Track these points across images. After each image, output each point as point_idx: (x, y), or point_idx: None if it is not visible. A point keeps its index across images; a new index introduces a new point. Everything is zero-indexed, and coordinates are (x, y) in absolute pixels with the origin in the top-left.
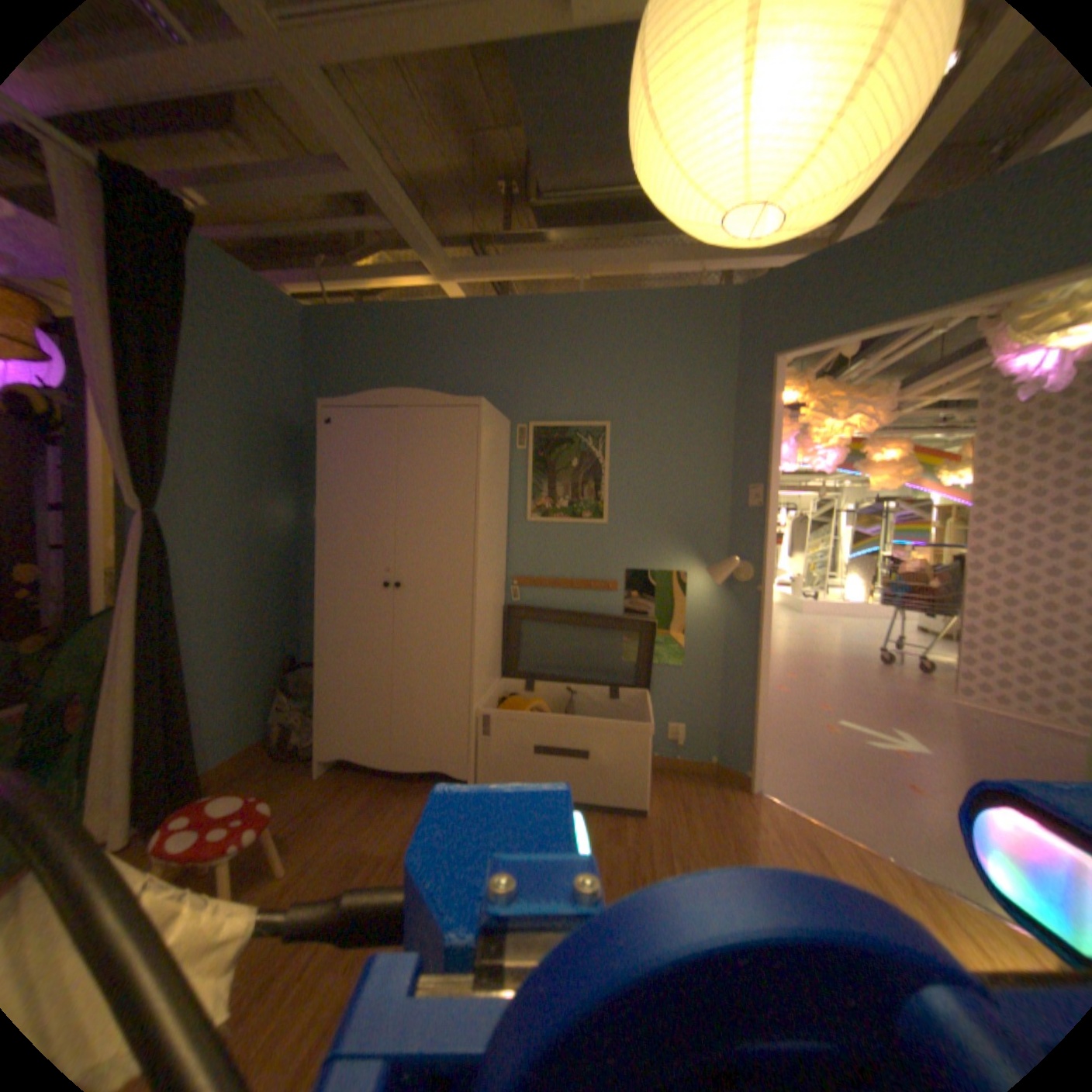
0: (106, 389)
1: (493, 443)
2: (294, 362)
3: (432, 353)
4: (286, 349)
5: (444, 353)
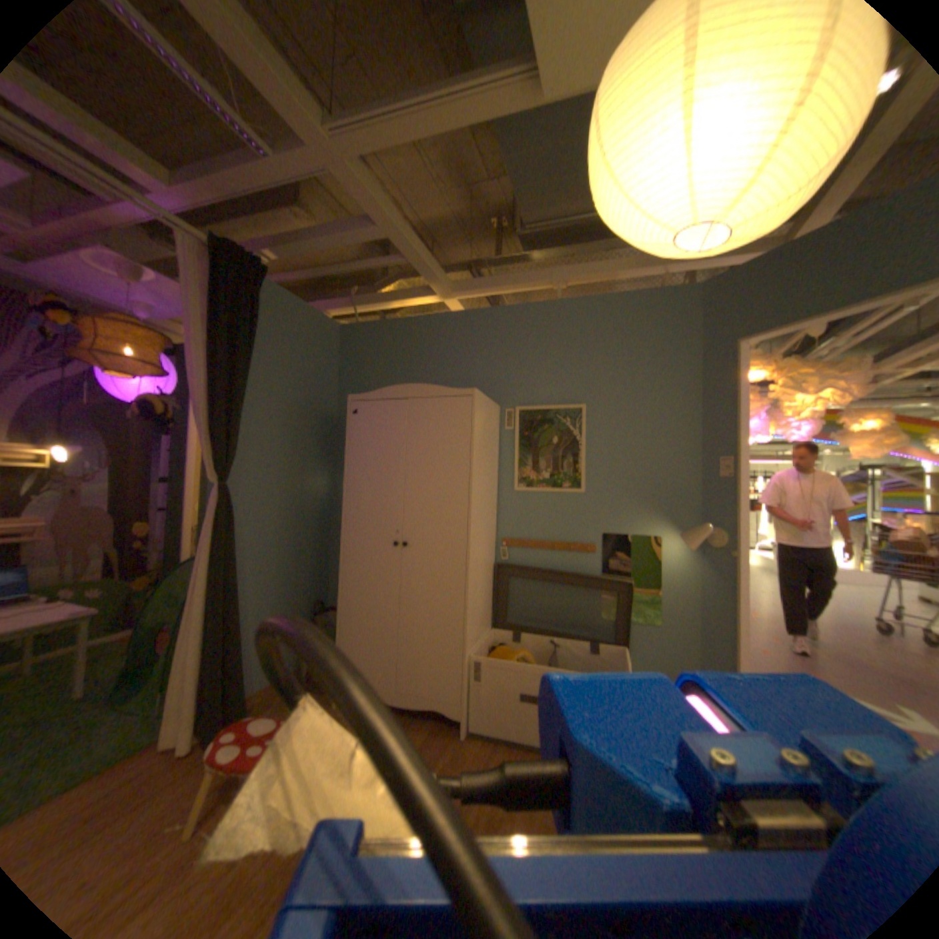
0: (200, 394)
1: (485, 425)
2: (332, 367)
3: (436, 354)
4: (326, 357)
5: (446, 353)
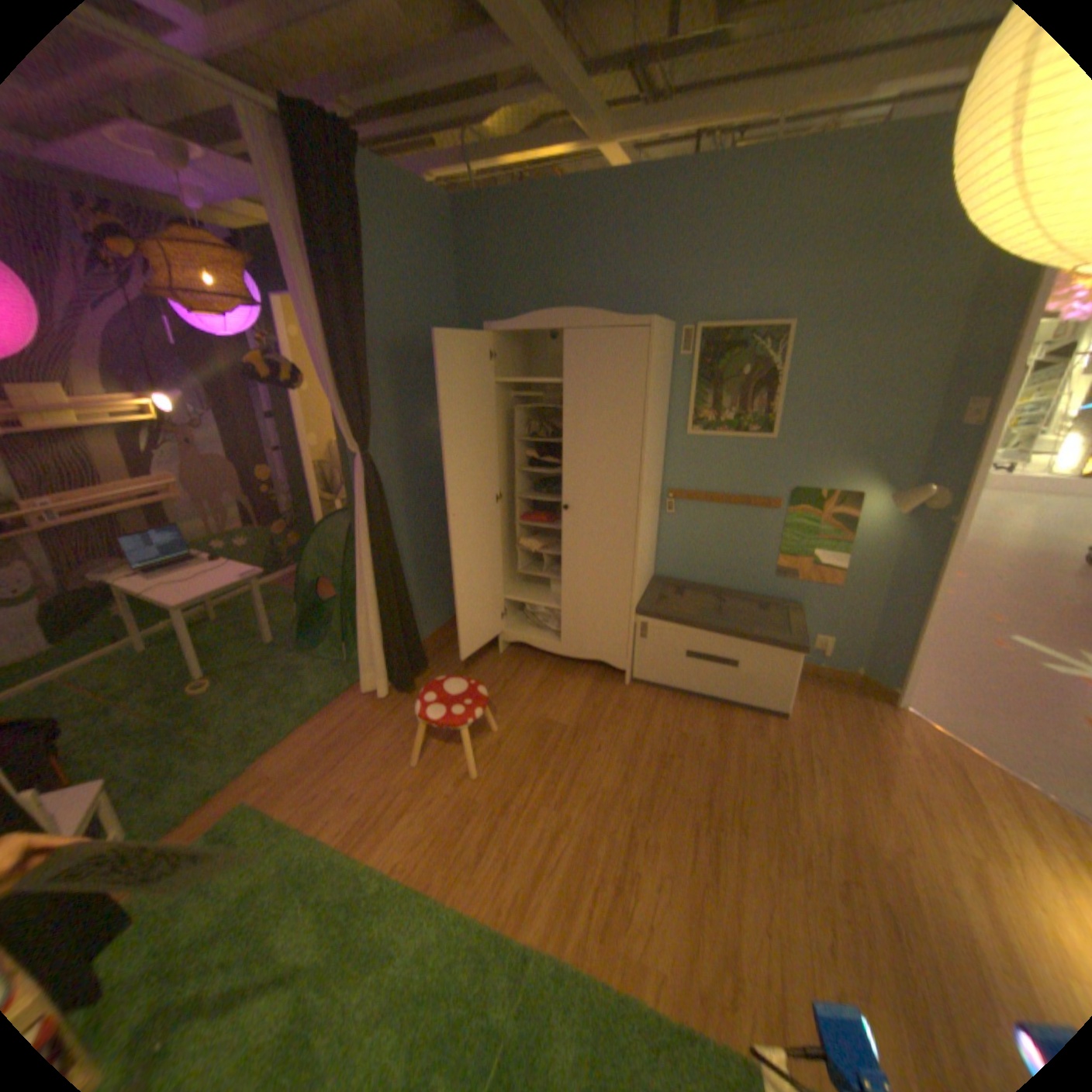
0: (320, 349)
1: (660, 358)
2: (448, 265)
3: (589, 242)
4: (440, 252)
5: (602, 240)
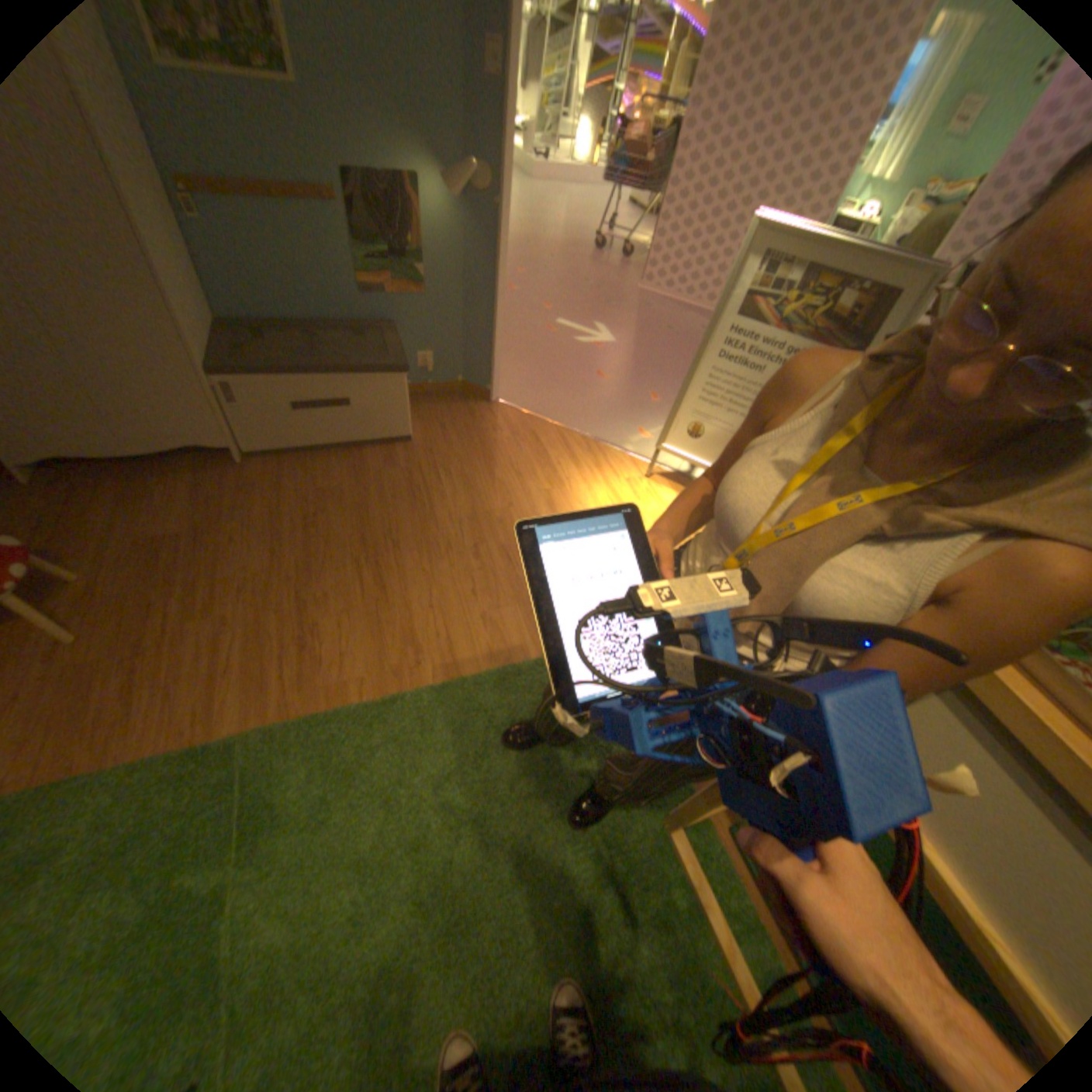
0: None
1: None
2: None
3: None
4: None
5: None
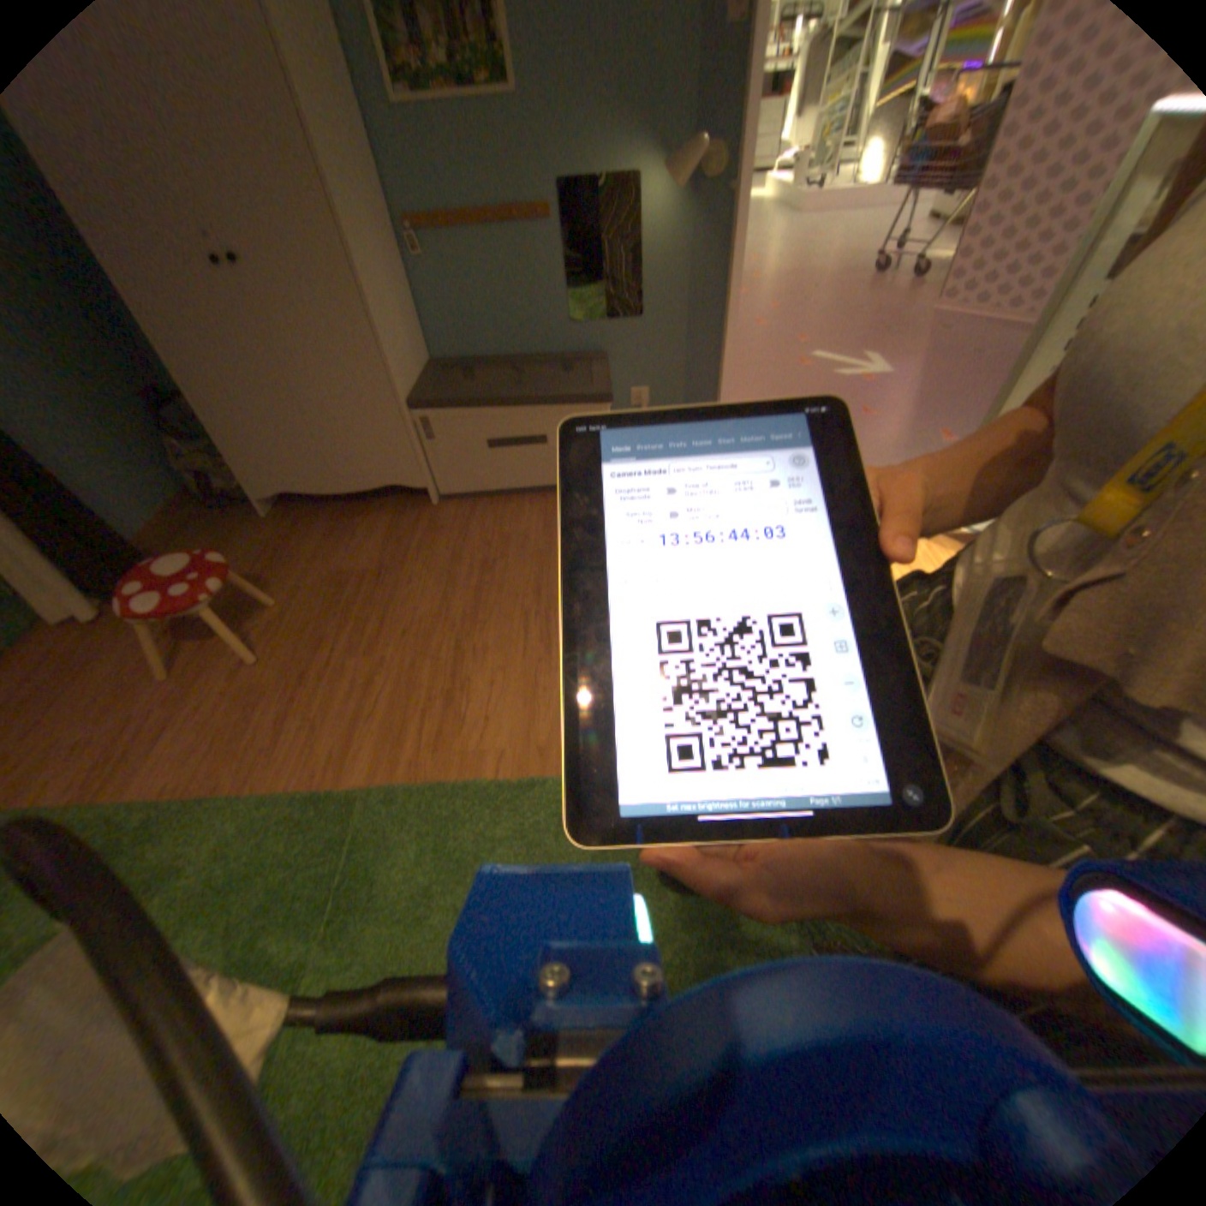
0: None
1: None
2: None
3: None
4: None
5: None
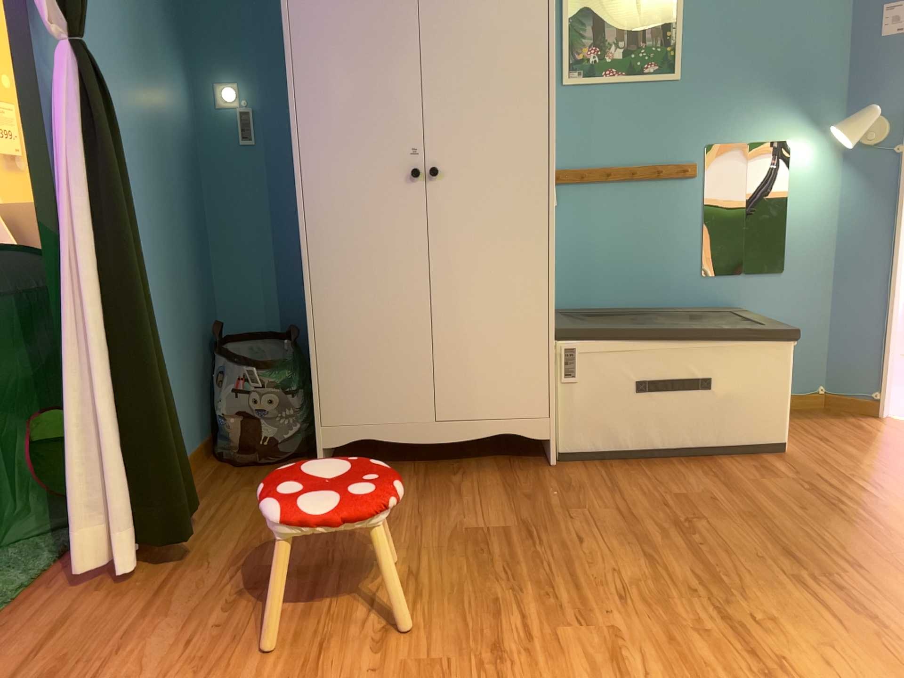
0: None
1: None
2: None
3: None
4: None
5: None
